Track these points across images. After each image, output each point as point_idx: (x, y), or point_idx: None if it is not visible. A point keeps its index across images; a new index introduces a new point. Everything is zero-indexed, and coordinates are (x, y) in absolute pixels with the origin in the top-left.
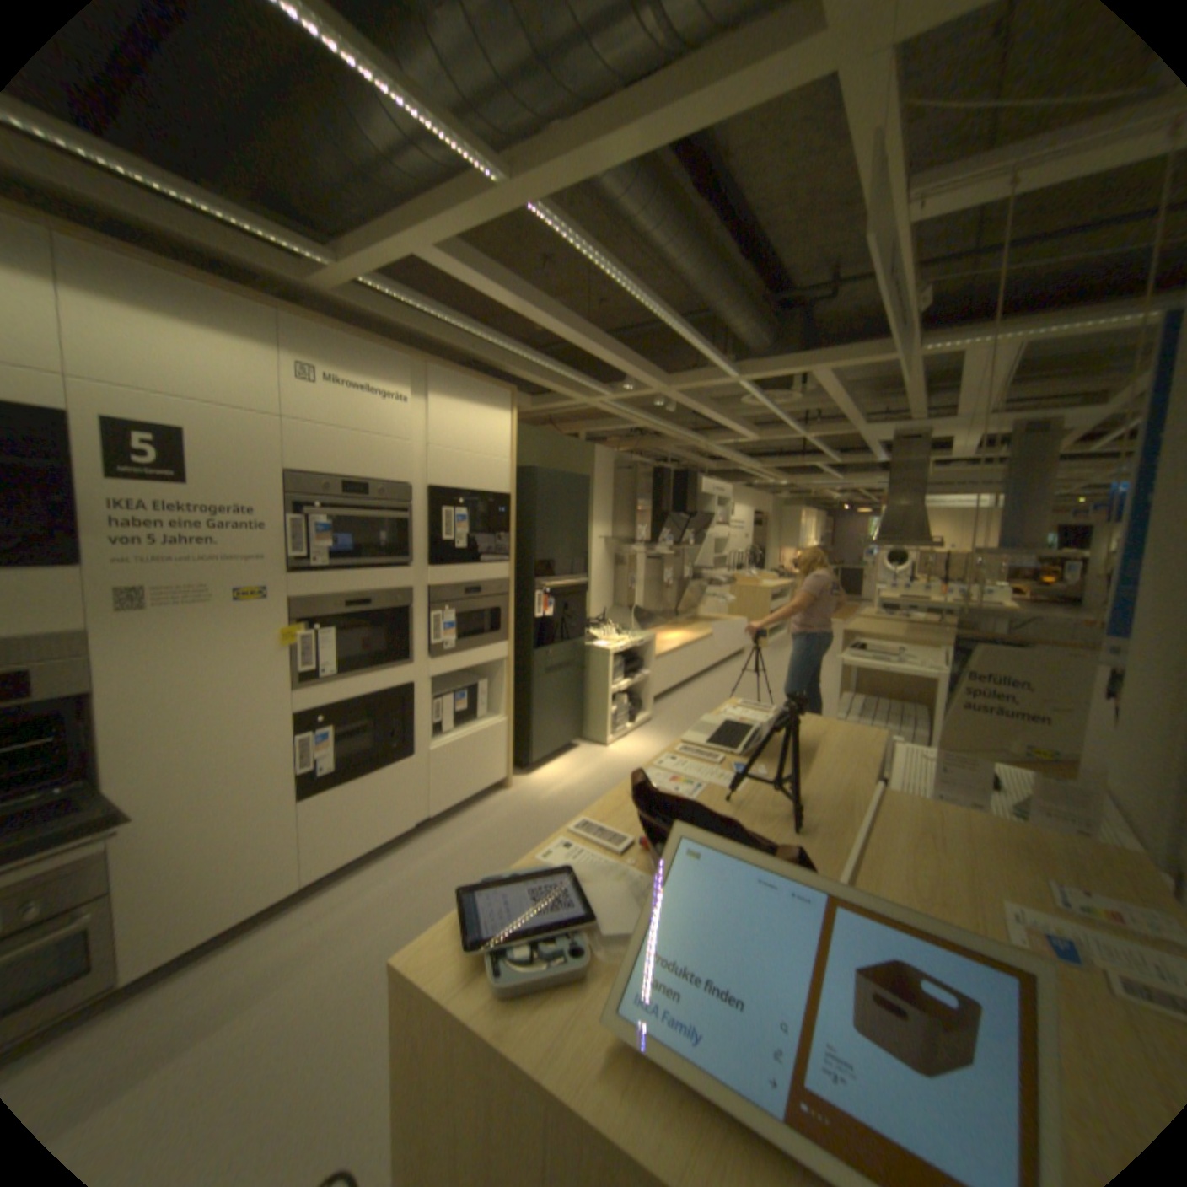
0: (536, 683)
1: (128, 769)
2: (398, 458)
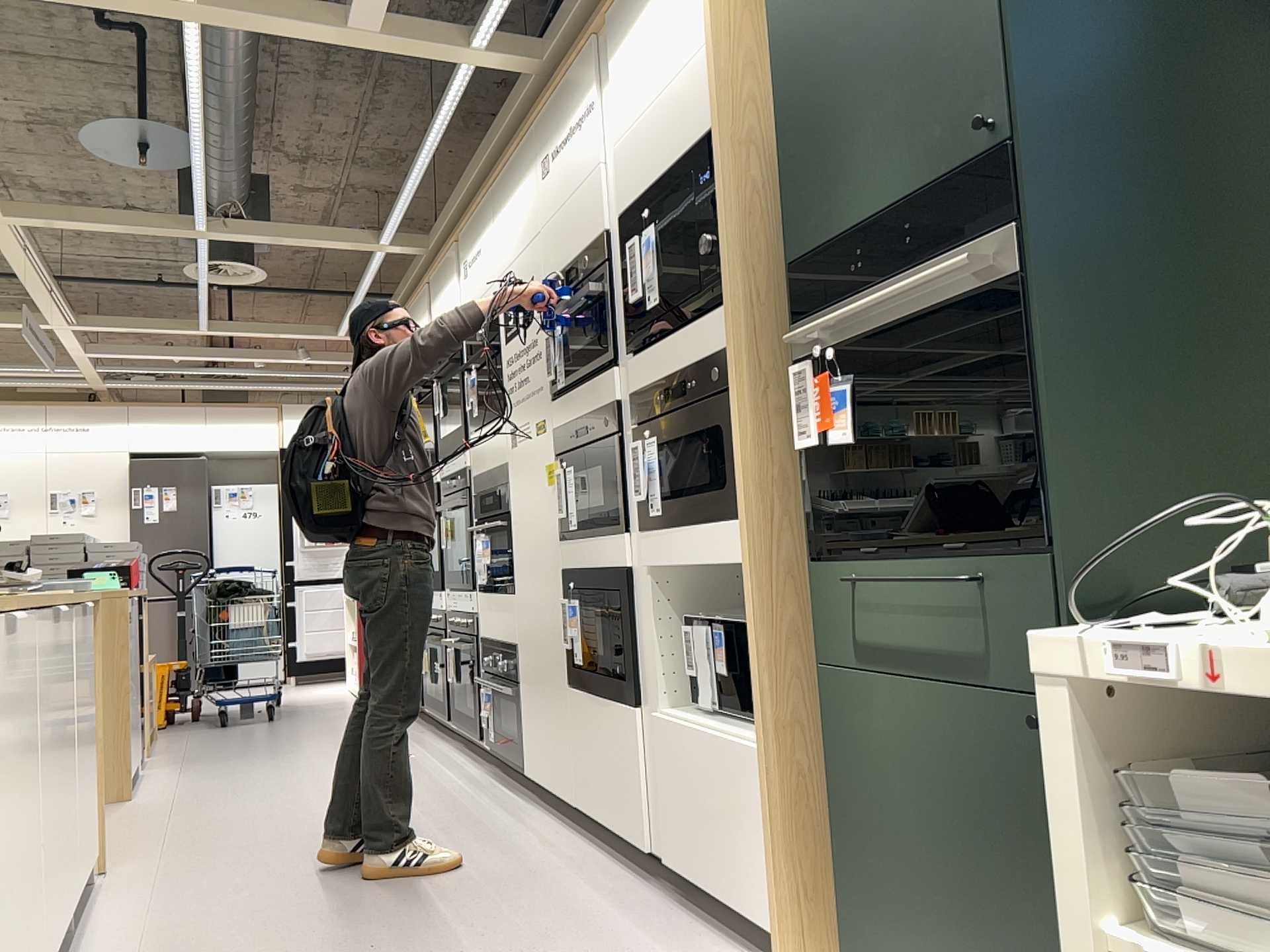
0: (844, 688)
1: (518, 581)
2: (594, 198)
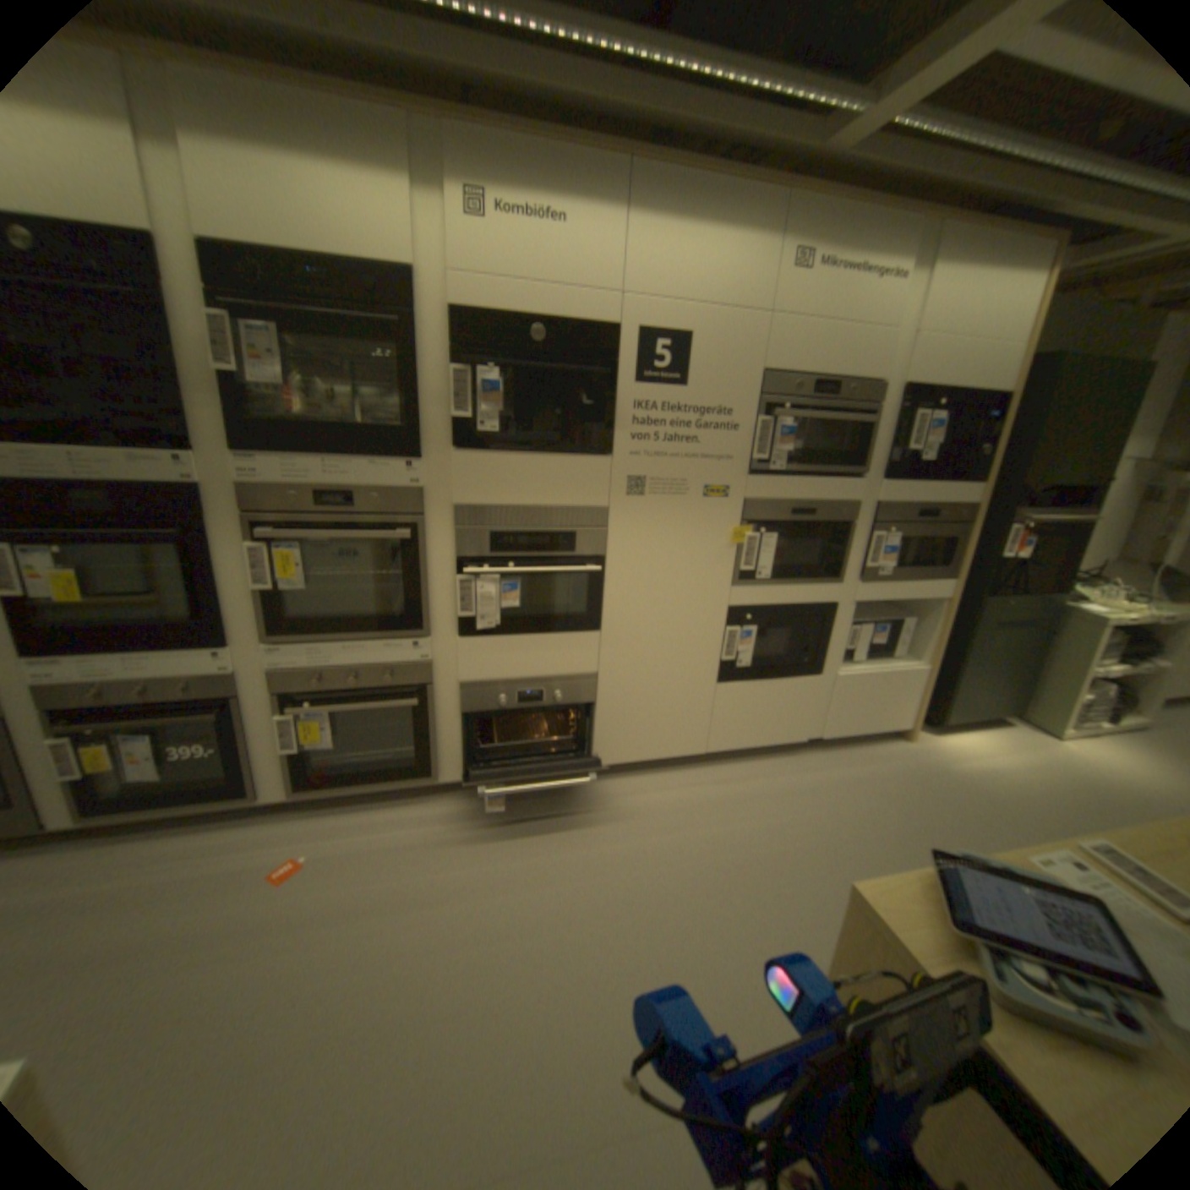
0: (981, 637)
1: (617, 619)
2: (880, 350)
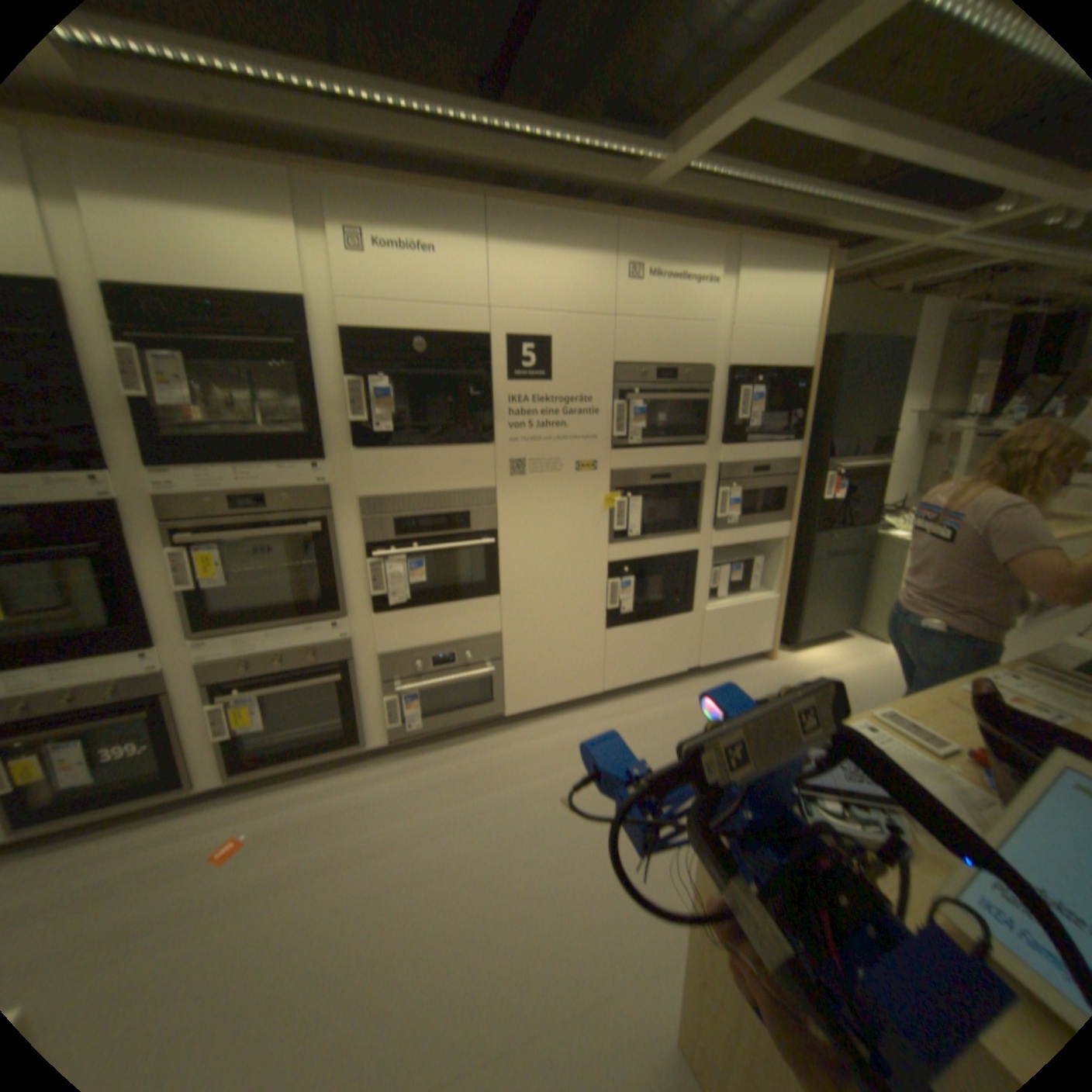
0: (816, 566)
1: (513, 582)
2: (705, 340)
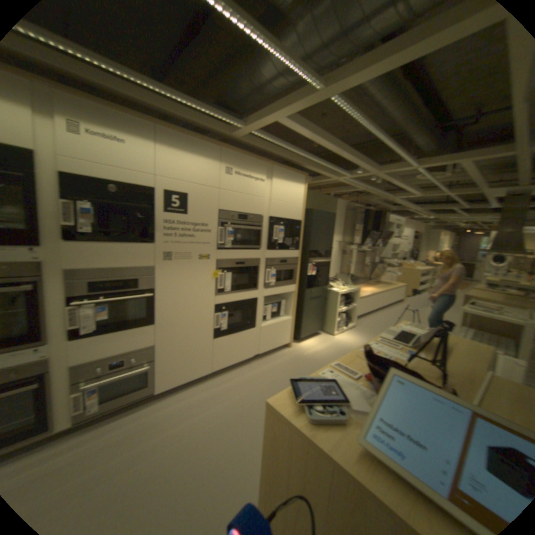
0: (306, 304)
1: (164, 317)
2: (260, 205)
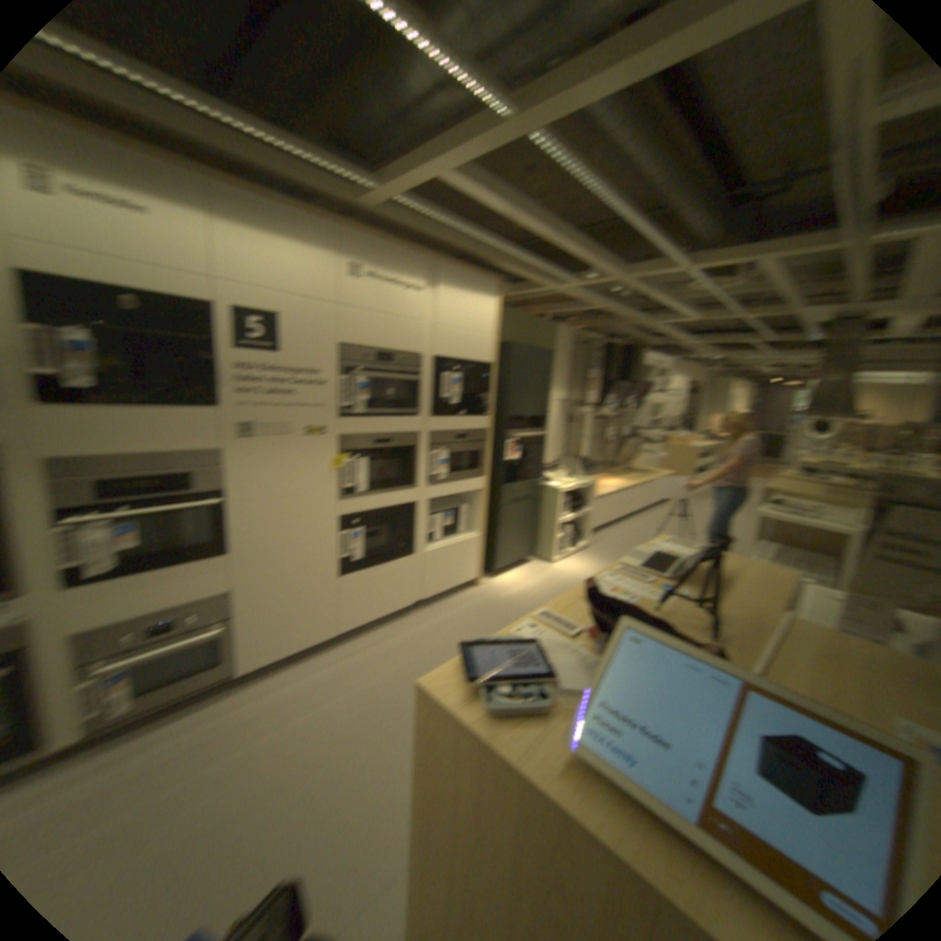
0: (500, 511)
1: (237, 544)
2: (410, 336)
